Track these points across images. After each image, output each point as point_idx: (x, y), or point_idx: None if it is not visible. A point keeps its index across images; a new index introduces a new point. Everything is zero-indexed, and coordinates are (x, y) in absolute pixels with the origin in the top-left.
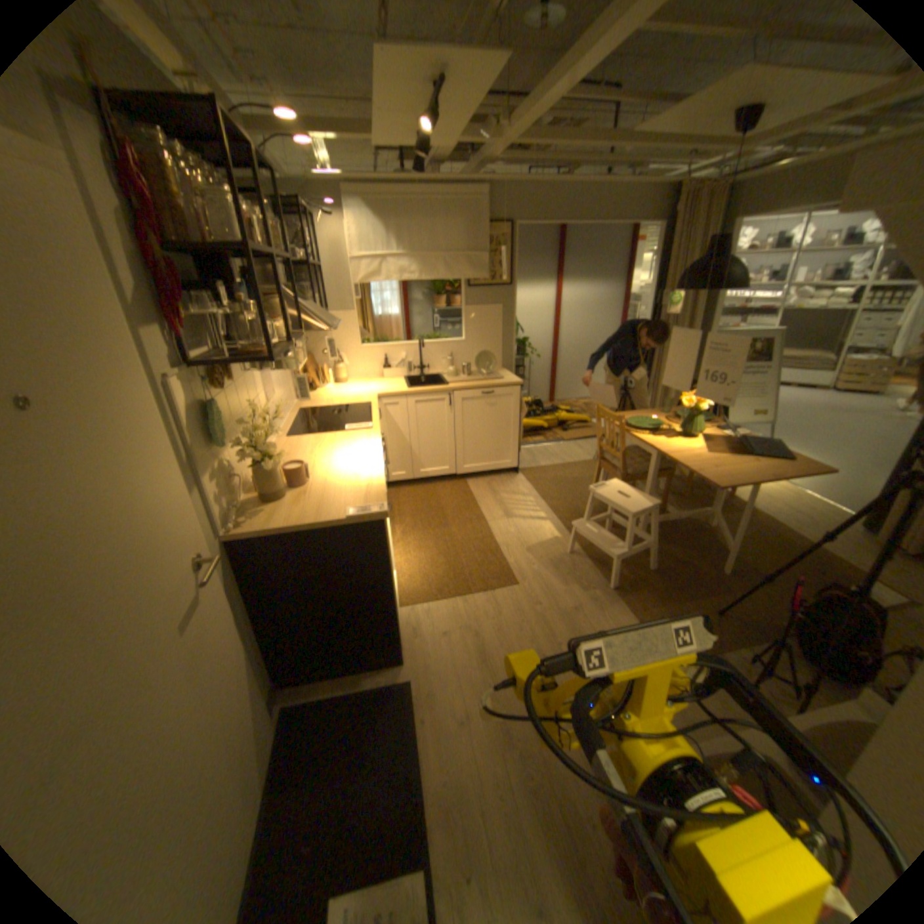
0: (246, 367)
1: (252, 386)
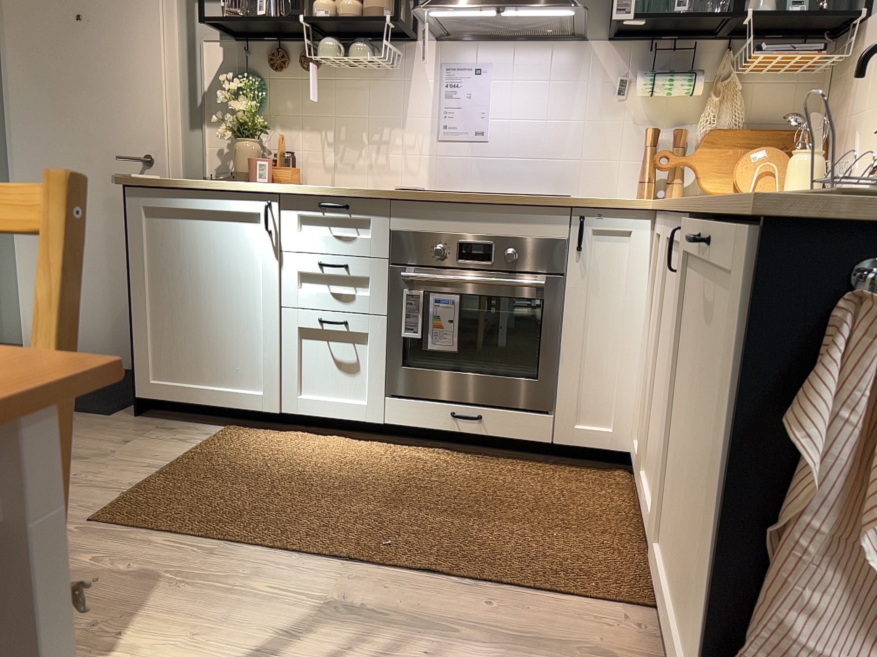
0: (384, 74)
1: (391, 100)
